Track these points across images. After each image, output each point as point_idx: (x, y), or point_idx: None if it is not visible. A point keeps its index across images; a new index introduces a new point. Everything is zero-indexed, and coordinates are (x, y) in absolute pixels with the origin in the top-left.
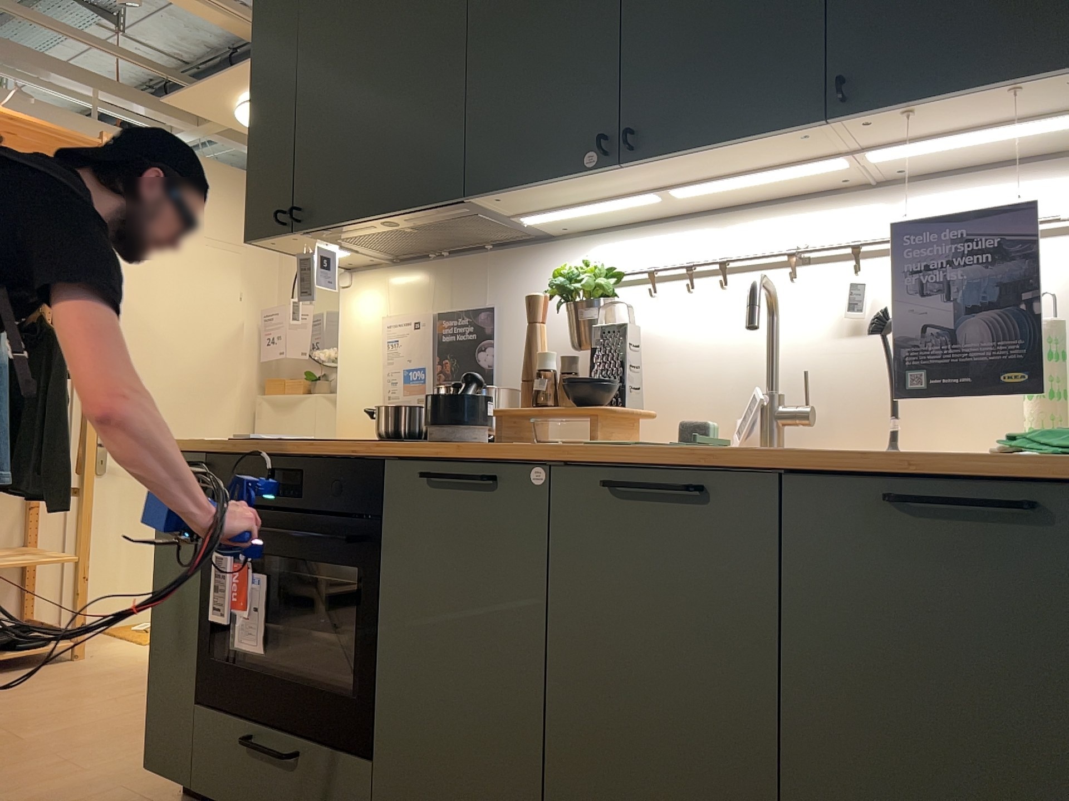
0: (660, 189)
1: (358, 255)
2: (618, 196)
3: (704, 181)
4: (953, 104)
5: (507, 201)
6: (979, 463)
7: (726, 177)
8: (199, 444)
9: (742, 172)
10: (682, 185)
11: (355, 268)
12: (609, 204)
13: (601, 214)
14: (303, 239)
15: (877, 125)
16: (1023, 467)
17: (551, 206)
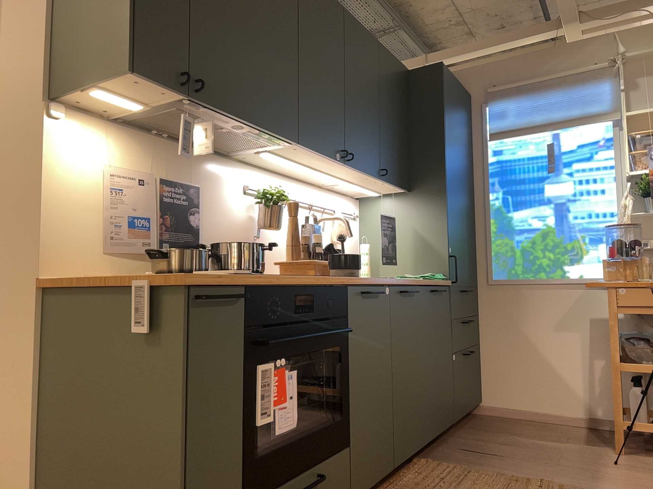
0: (316, 168)
1: (125, 109)
2: (305, 164)
3: (327, 172)
4: (387, 184)
5: (290, 148)
6: (435, 282)
7: (332, 174)
8: (246, 279)
9: (335, 174)
10: (321, 170)
11: (63, 103)
12: (297, 164)
13: (268, 160)
14: (165, 95)
15: (376, 181)
16: (439, 282)
17: (284, 154)
